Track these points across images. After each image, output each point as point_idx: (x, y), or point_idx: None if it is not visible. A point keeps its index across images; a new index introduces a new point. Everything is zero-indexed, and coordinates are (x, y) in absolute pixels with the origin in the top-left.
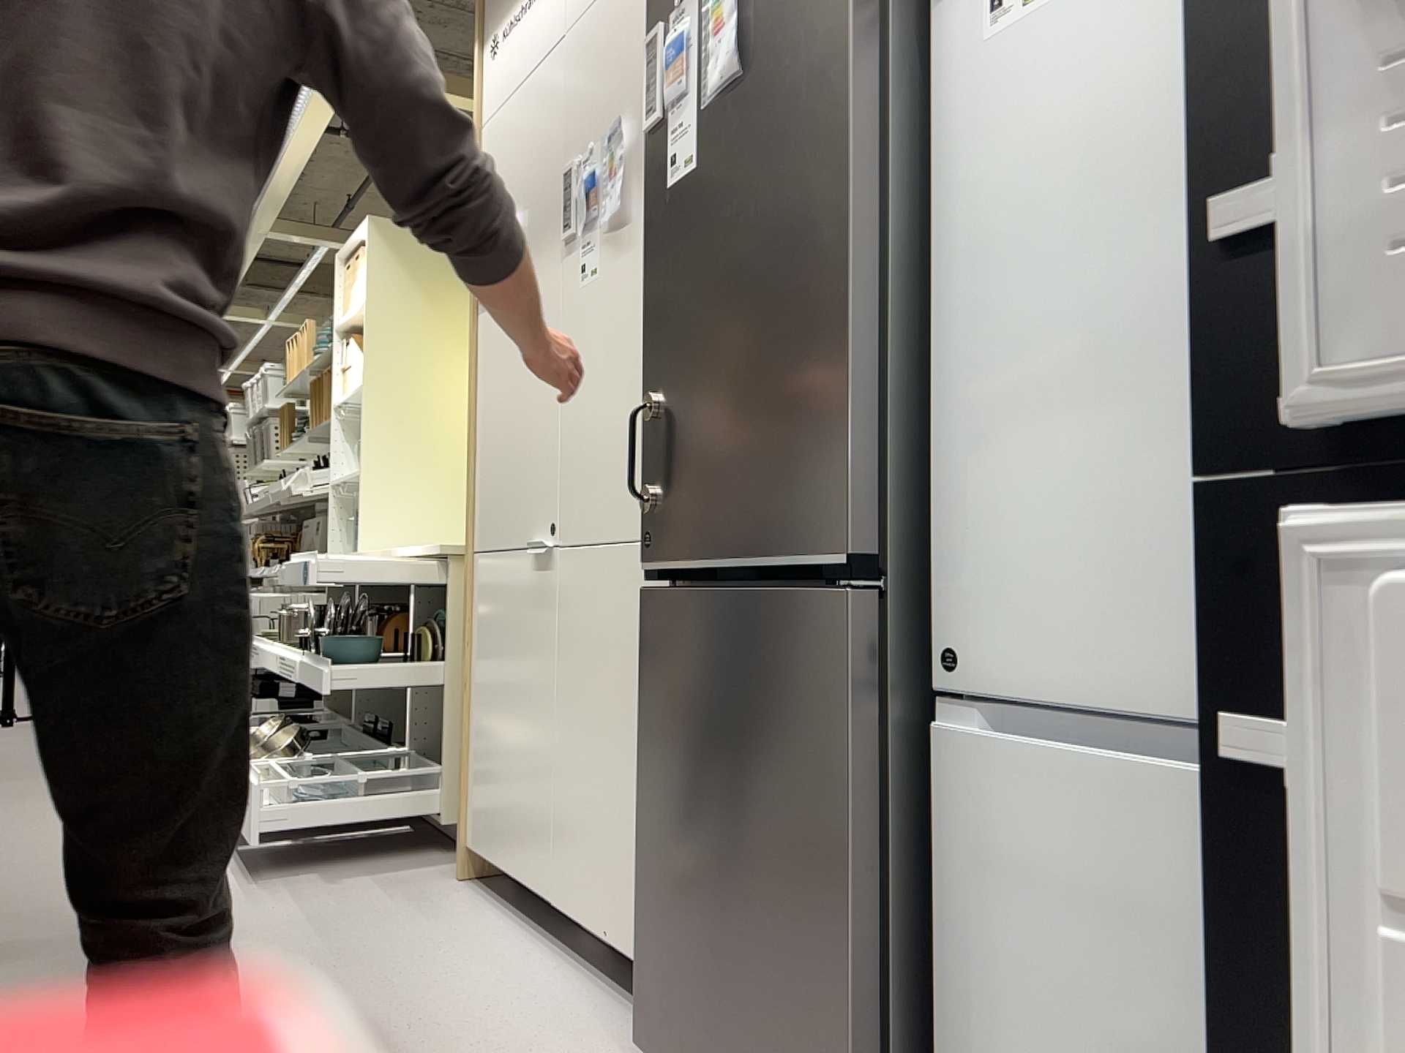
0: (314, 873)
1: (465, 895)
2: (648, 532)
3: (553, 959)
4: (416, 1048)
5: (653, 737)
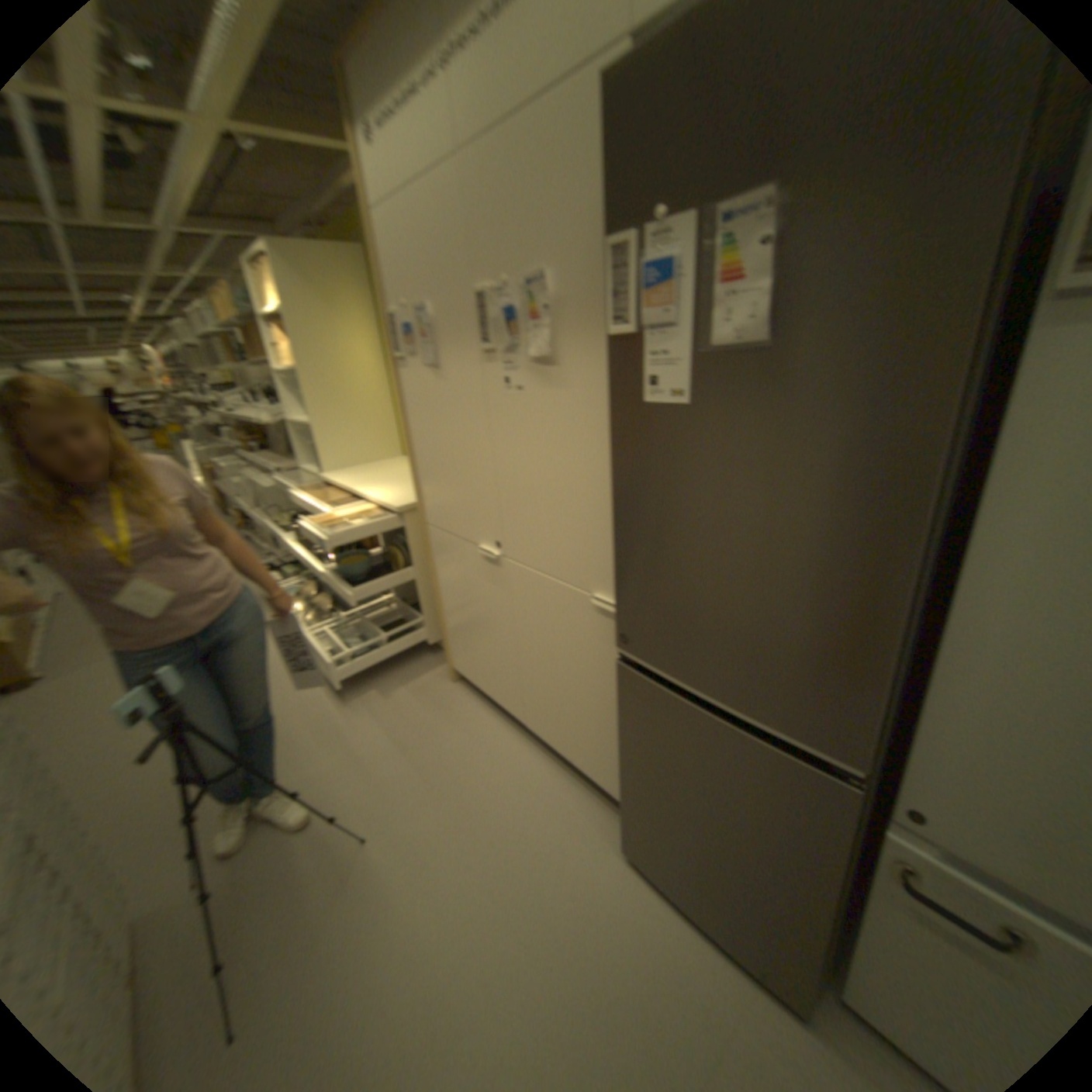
0: (369, 688)
1: (459, 697)
2: (621, 631)
3: (531, 753)
4: (500, 861)
5: (631, 740)
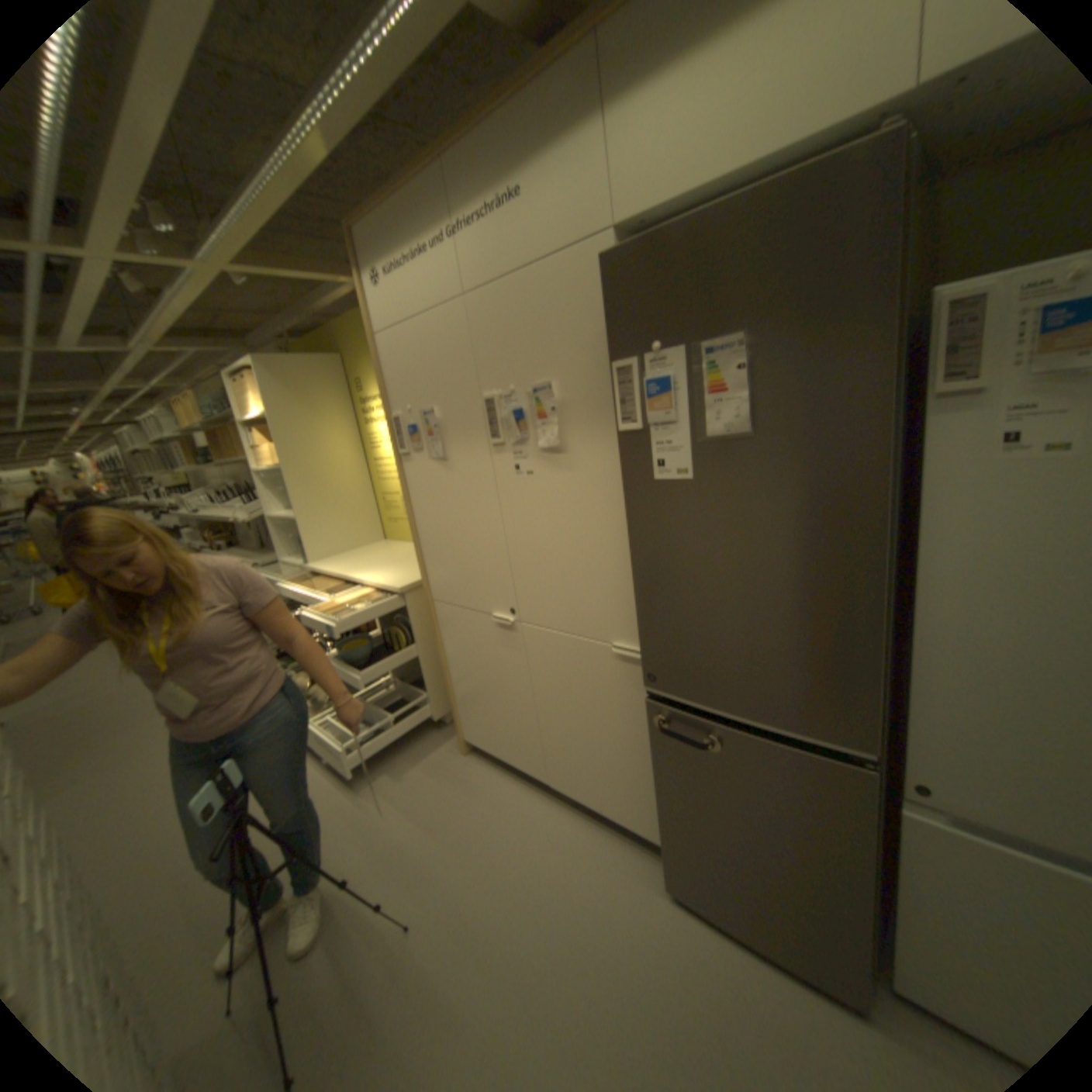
0: (382, 773)
1: (476, 768)
2: (650, 671)
3: (559, 812)
4: (552, 923)
5: (668, 773)
